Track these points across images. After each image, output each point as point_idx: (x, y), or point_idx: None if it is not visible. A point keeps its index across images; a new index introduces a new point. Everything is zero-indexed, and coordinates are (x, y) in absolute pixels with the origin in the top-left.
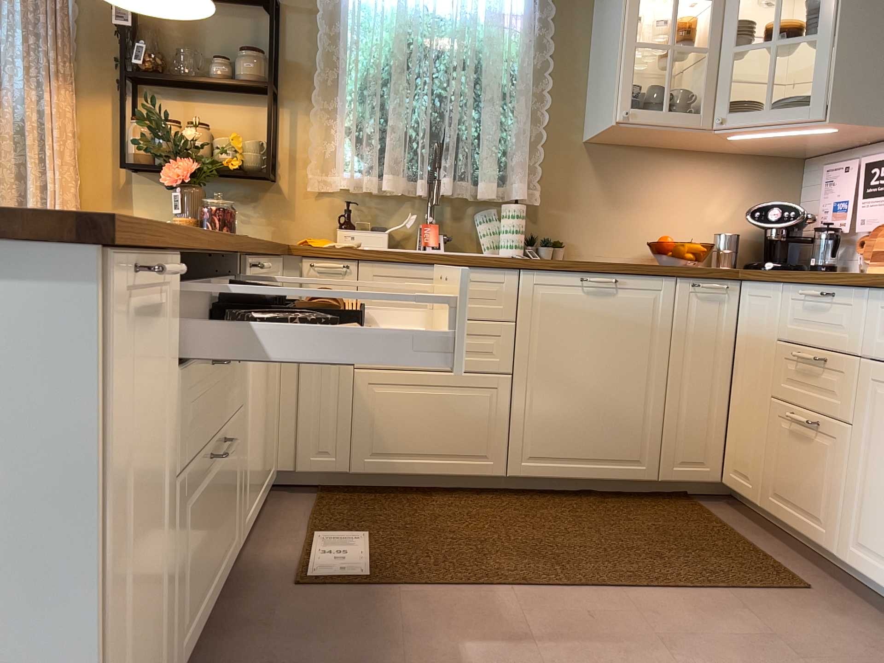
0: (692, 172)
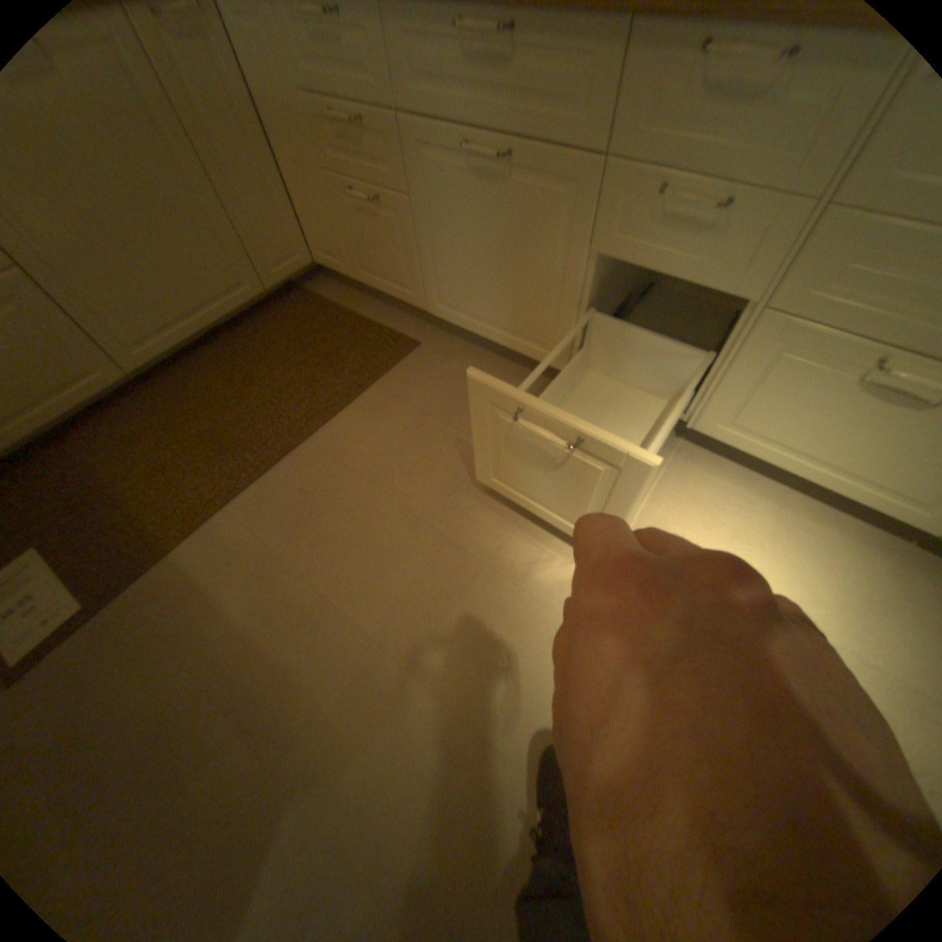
0: None
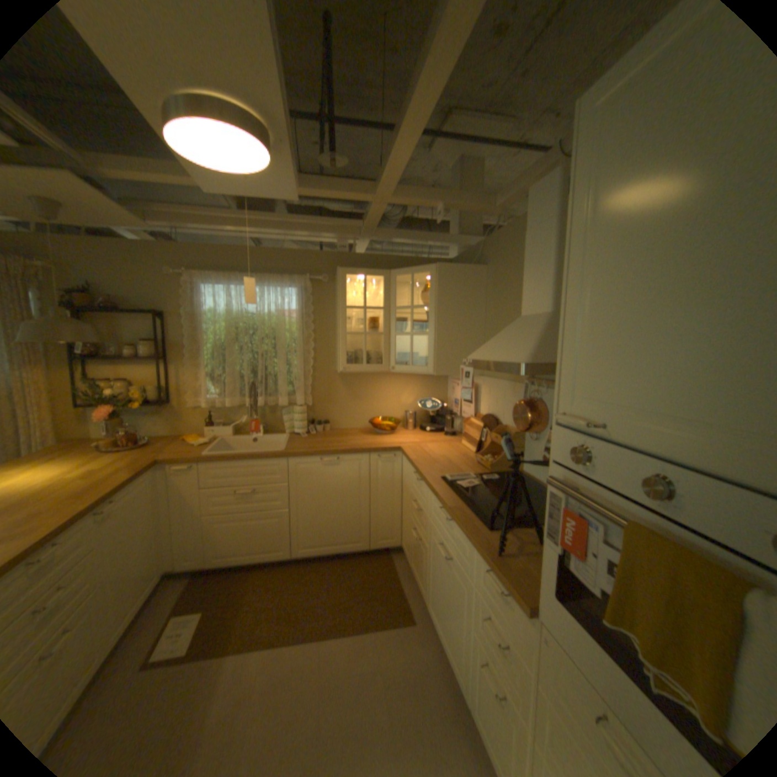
0: (392, 381)
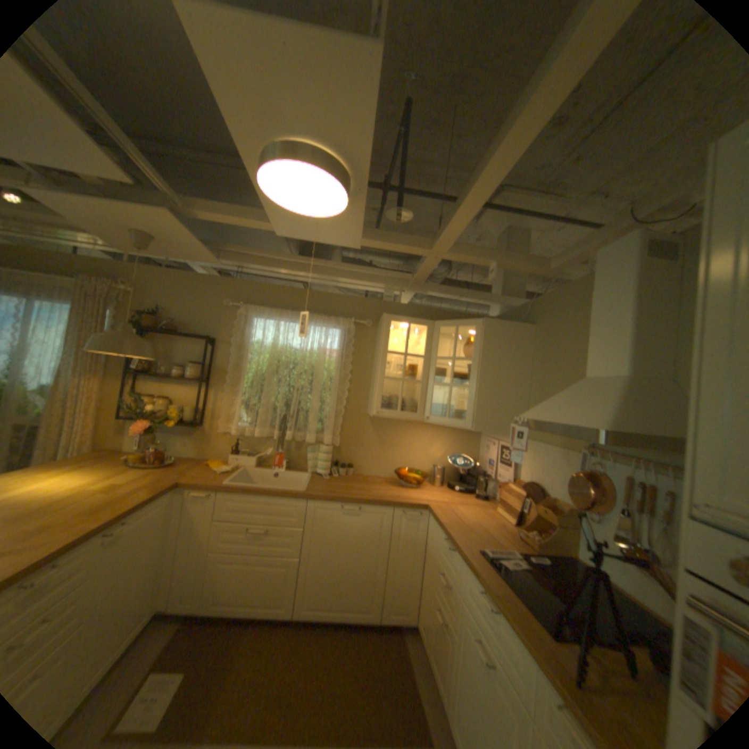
0: (423, 431)
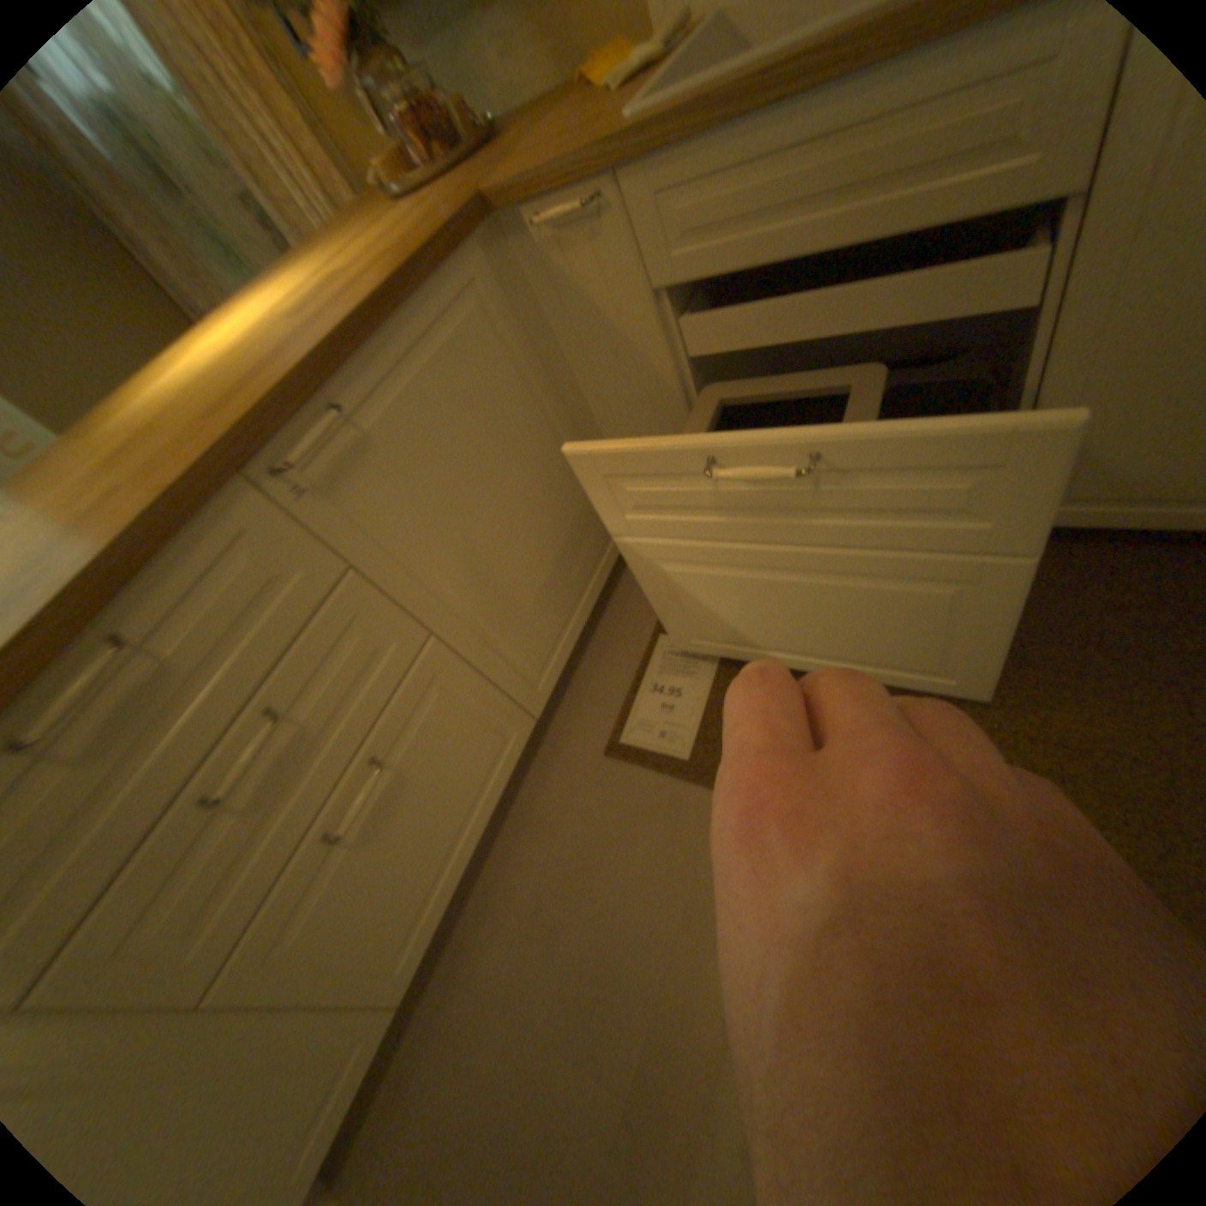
0: None
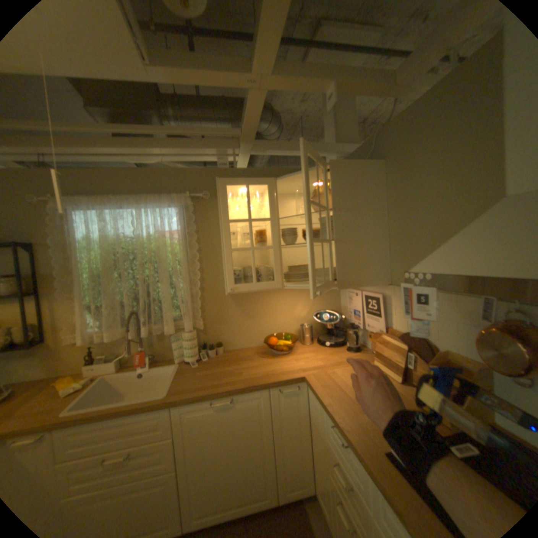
0: (284, 294)
